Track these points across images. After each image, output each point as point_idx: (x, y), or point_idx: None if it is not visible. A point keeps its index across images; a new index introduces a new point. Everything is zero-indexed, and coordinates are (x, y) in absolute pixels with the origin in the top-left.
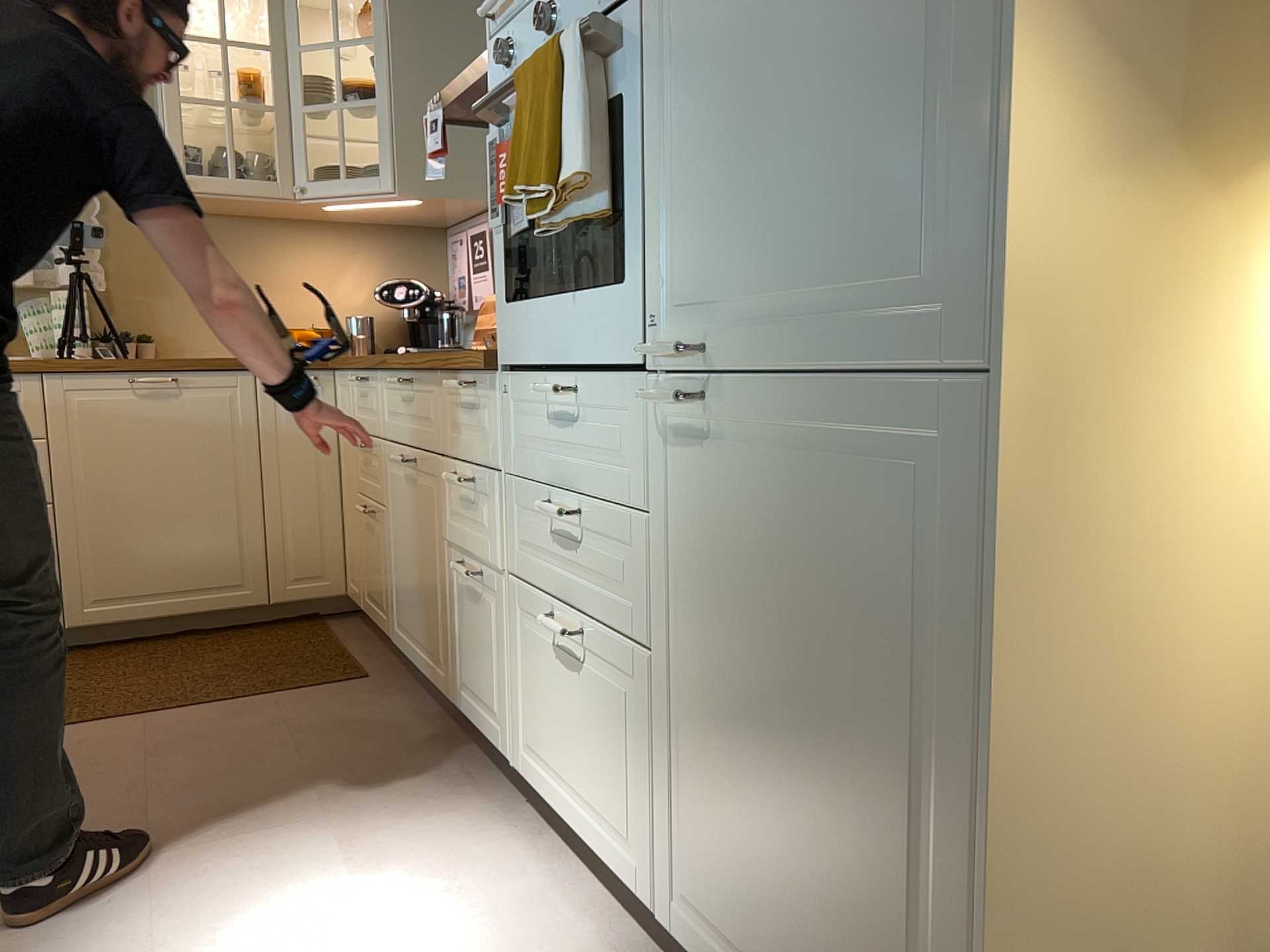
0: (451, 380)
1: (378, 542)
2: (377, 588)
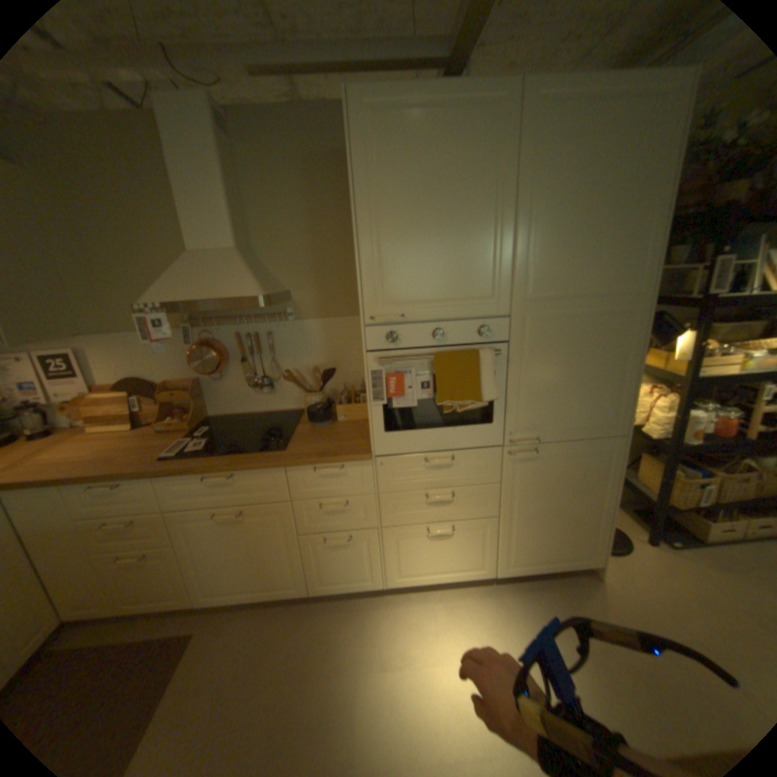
0: (321, 469)
1: (155, 569)
2: (153, 593)
